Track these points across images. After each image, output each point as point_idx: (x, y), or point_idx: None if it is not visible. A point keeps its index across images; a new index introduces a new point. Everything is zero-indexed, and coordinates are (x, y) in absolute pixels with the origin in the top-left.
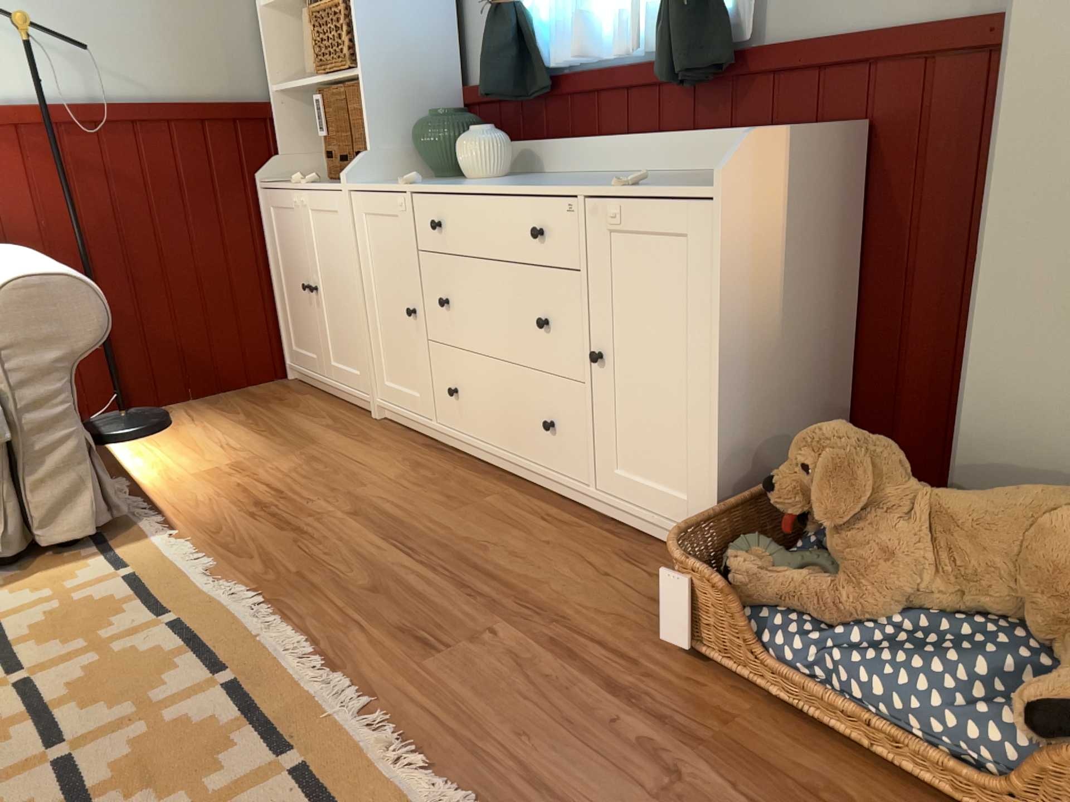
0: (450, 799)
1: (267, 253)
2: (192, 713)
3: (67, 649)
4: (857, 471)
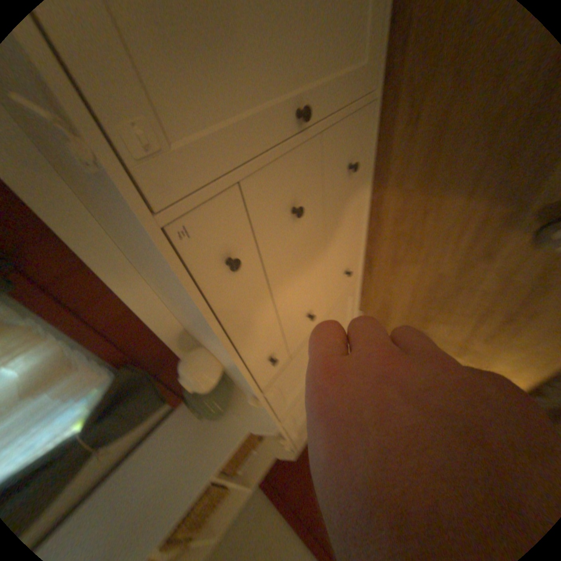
0: None
1: None
2: None
3: None
4: None
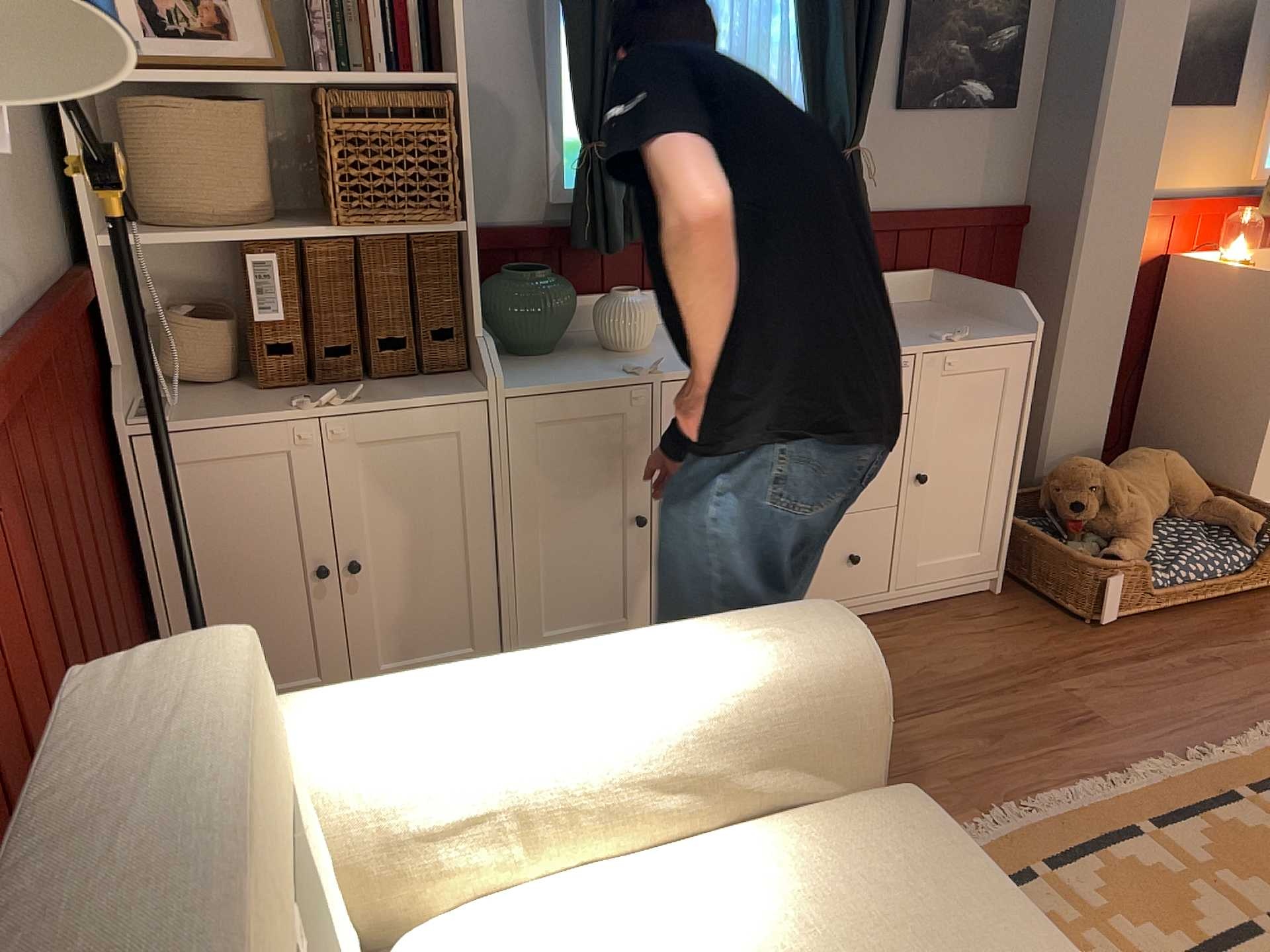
0: (1266, 730)
1: (137, 555)
2: (1196, 847)
3: (1098, 948)
4: (1115, 479)
